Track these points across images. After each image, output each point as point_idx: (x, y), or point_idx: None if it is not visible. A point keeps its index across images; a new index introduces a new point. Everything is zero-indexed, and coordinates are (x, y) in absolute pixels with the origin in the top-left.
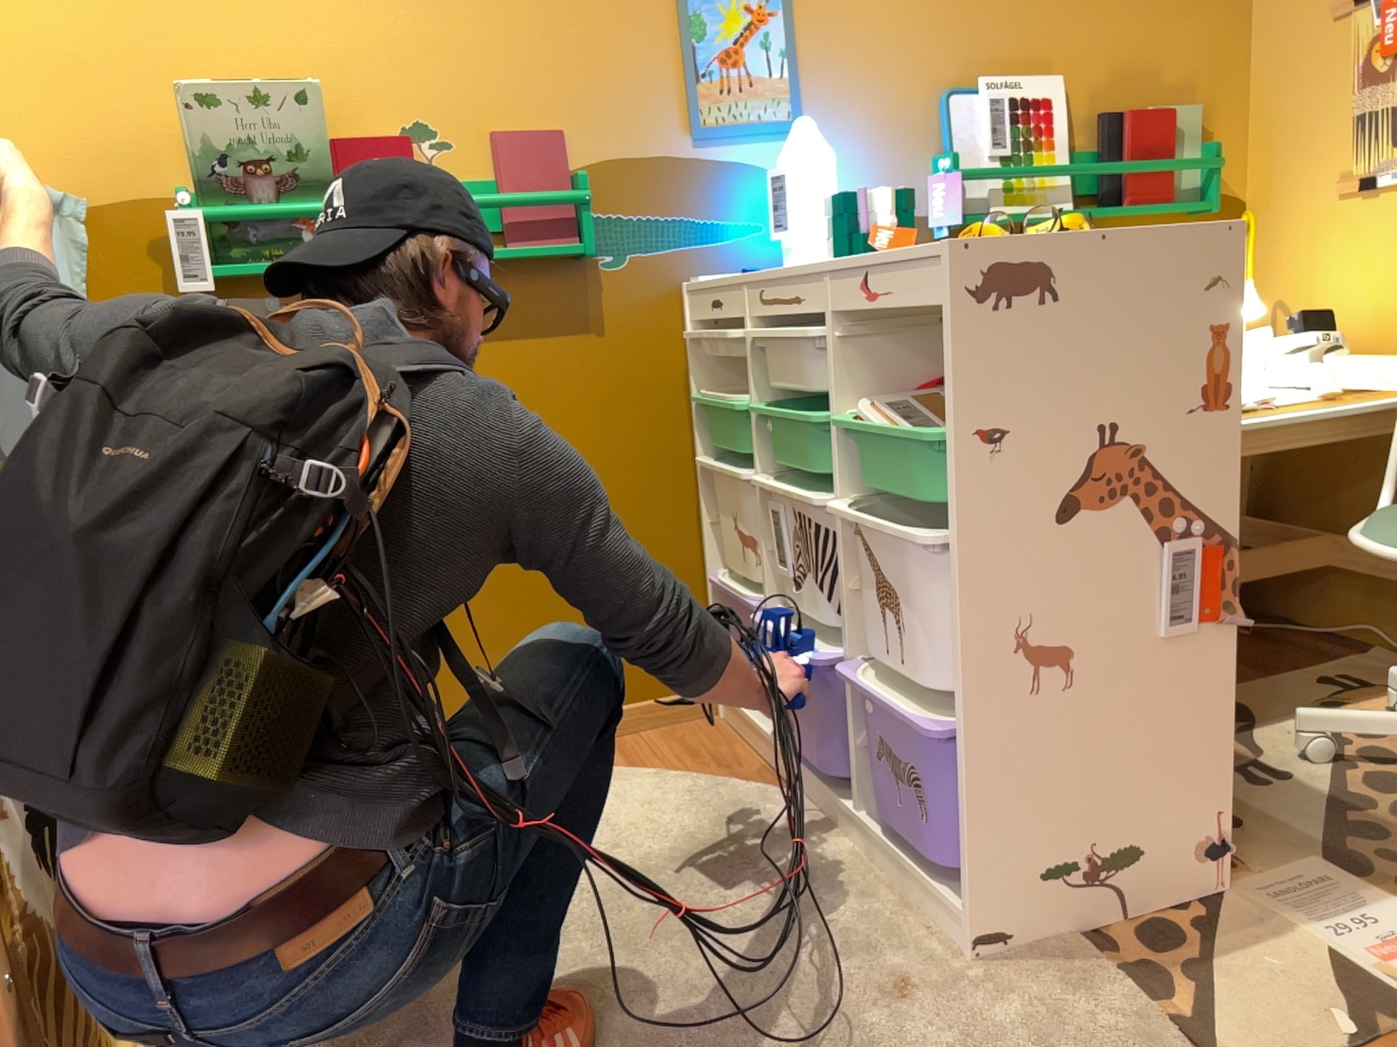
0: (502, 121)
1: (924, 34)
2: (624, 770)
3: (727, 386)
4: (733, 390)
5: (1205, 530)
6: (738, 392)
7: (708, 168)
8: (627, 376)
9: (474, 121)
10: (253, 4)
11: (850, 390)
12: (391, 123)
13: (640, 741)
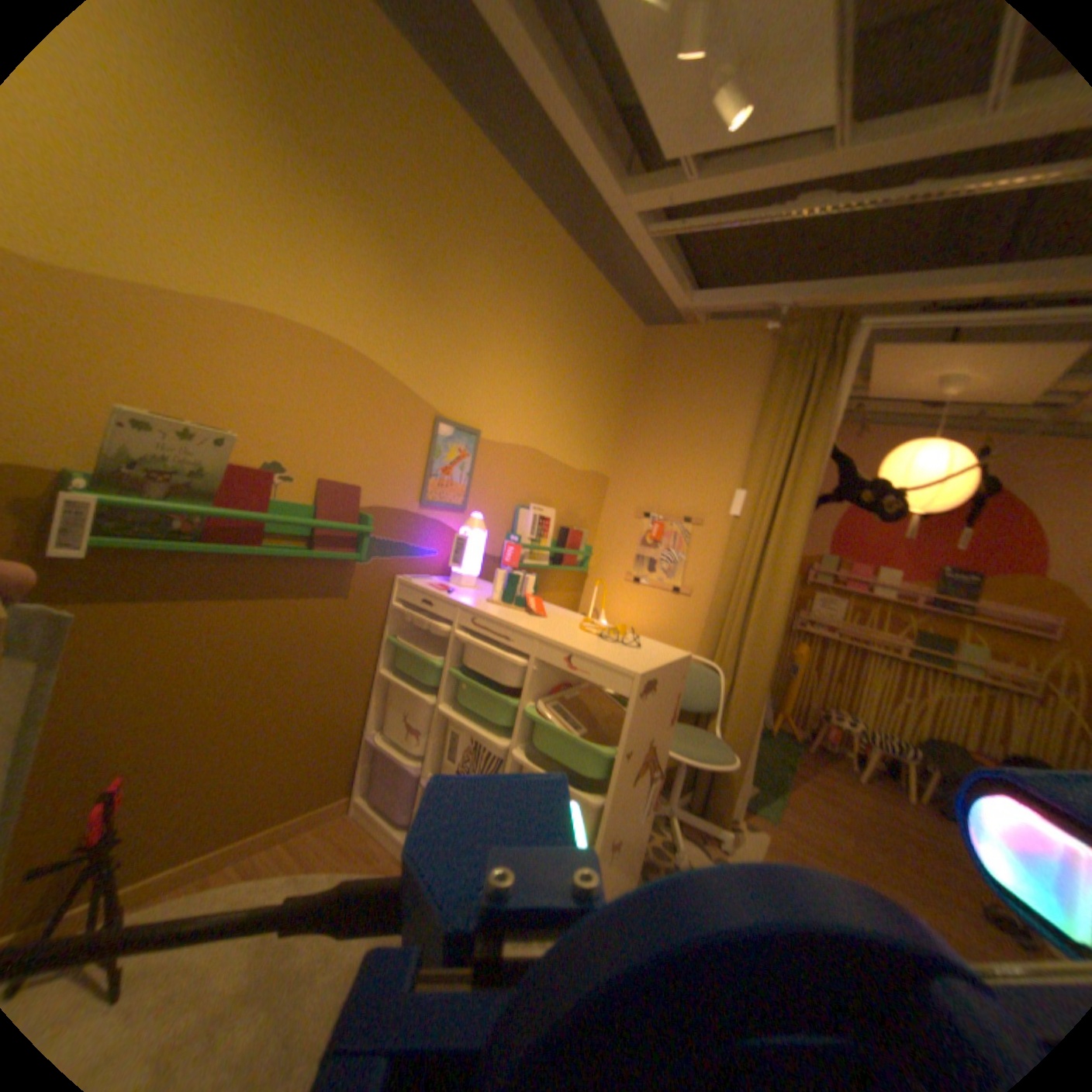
0: (328, 474)
1: (517, 481)
2: (307, 879)
3: (405, 635)
4: (413, 641)
5: (662, 773)
6: (420, 646)
7: (422, 521)
8: (353, 626)
9: (312, 471)
10: (182, 356)
11: (532, 694)
12: (258, 460)
13: (305, 846)
